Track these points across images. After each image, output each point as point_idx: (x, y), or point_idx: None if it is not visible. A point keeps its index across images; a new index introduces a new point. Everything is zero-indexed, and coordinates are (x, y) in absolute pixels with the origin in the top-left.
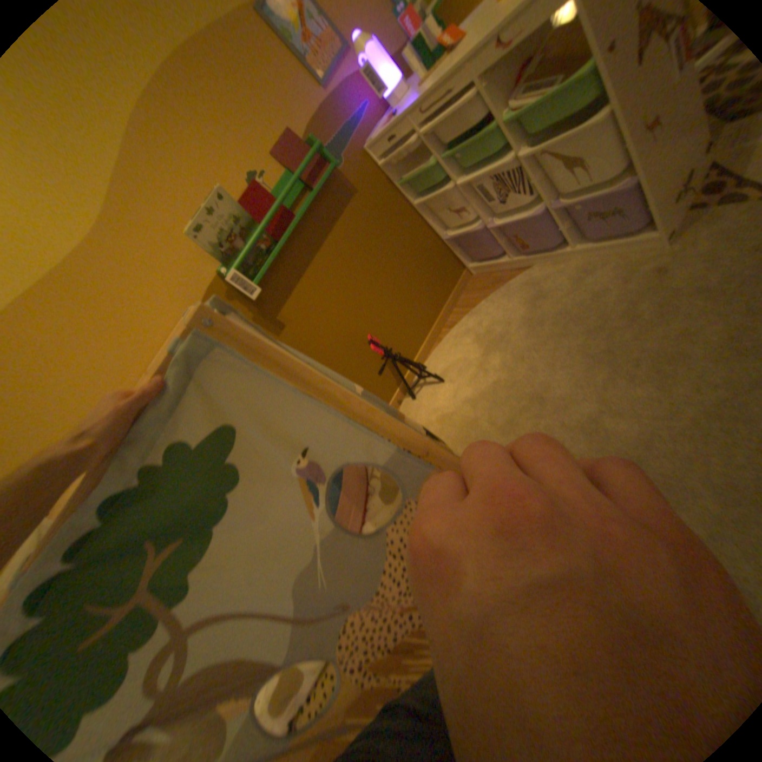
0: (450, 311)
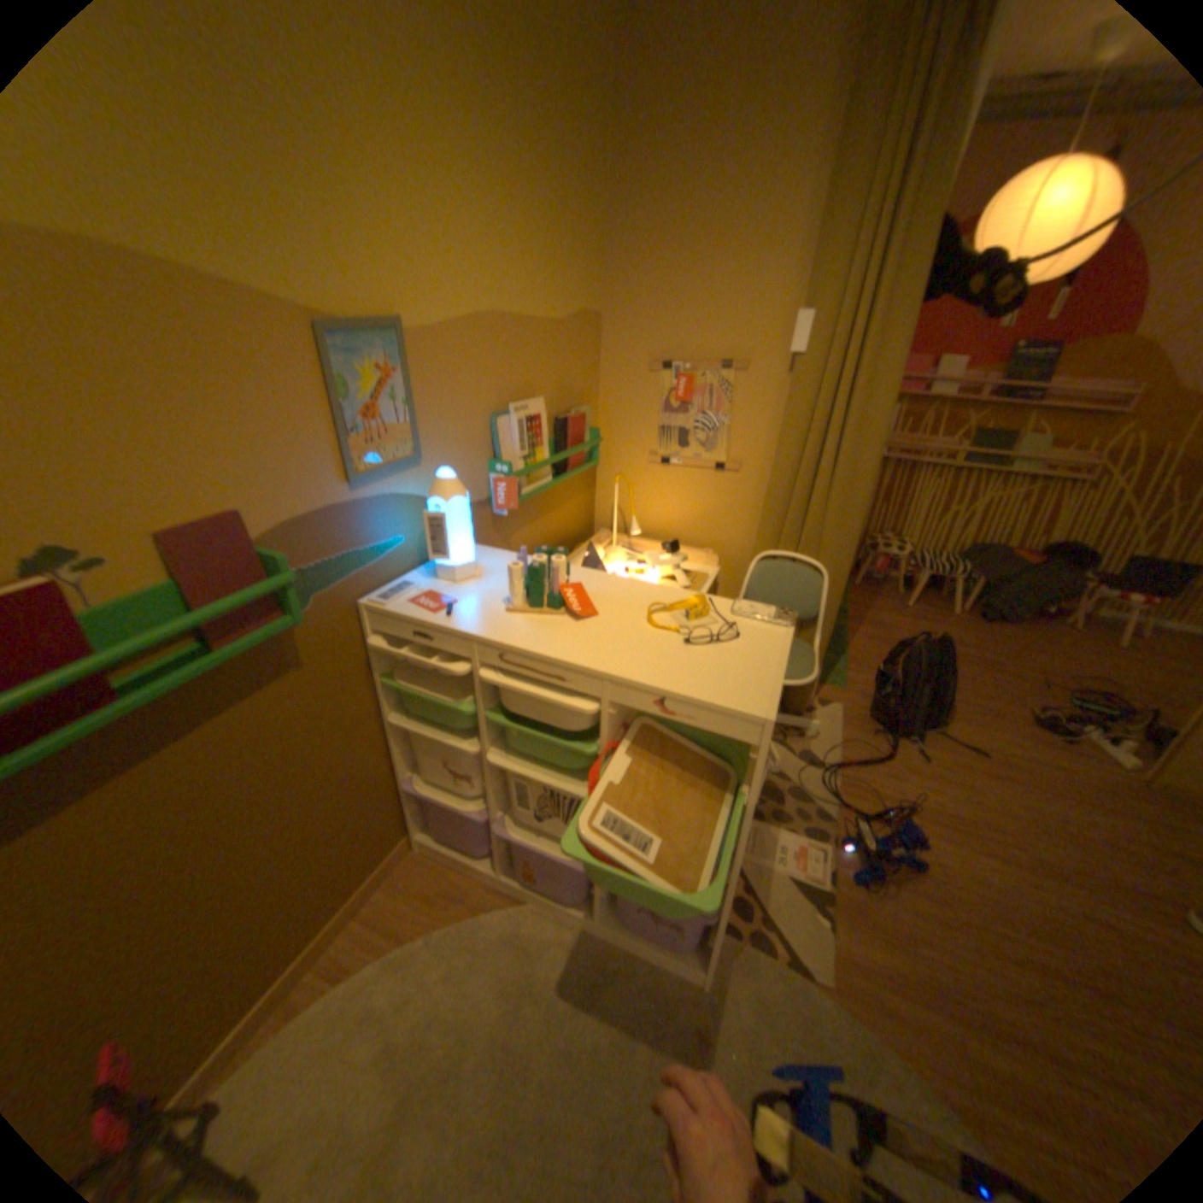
0: (341, 928)
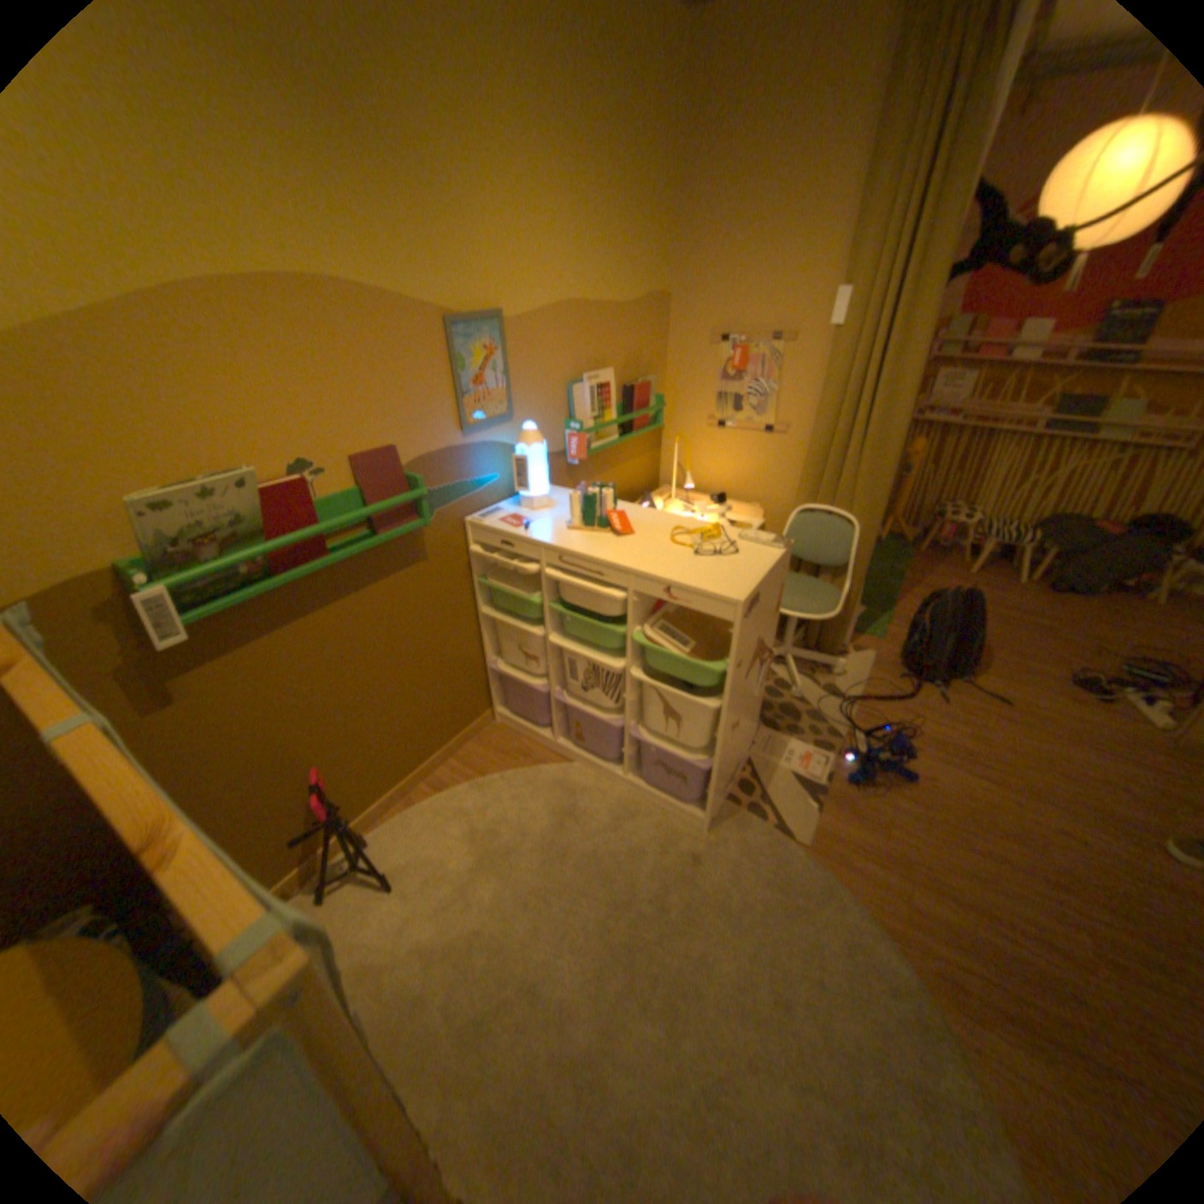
0: (444, 761)
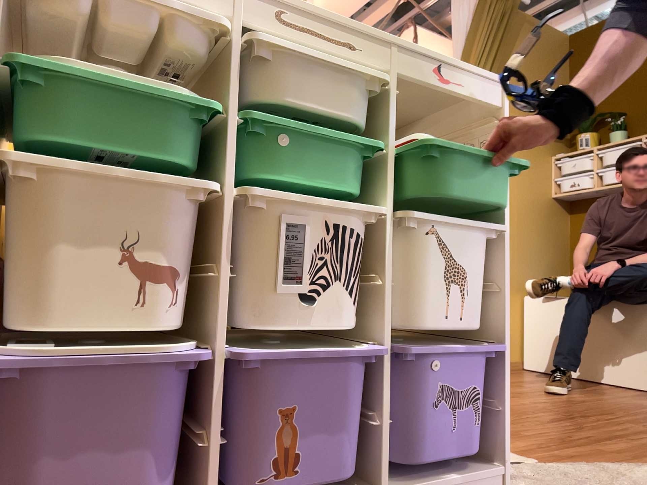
0: None
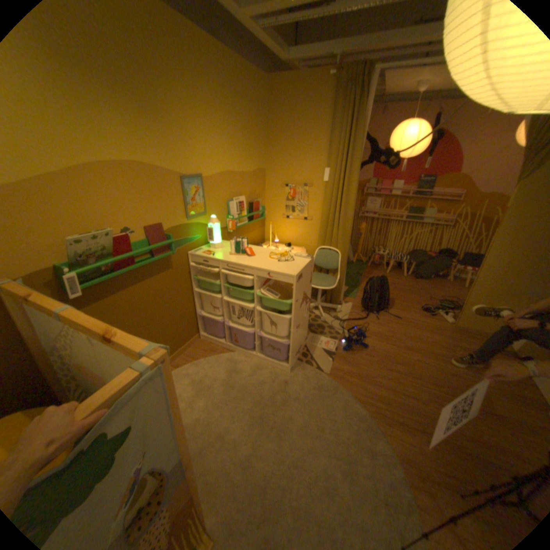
0: (178, 356)
